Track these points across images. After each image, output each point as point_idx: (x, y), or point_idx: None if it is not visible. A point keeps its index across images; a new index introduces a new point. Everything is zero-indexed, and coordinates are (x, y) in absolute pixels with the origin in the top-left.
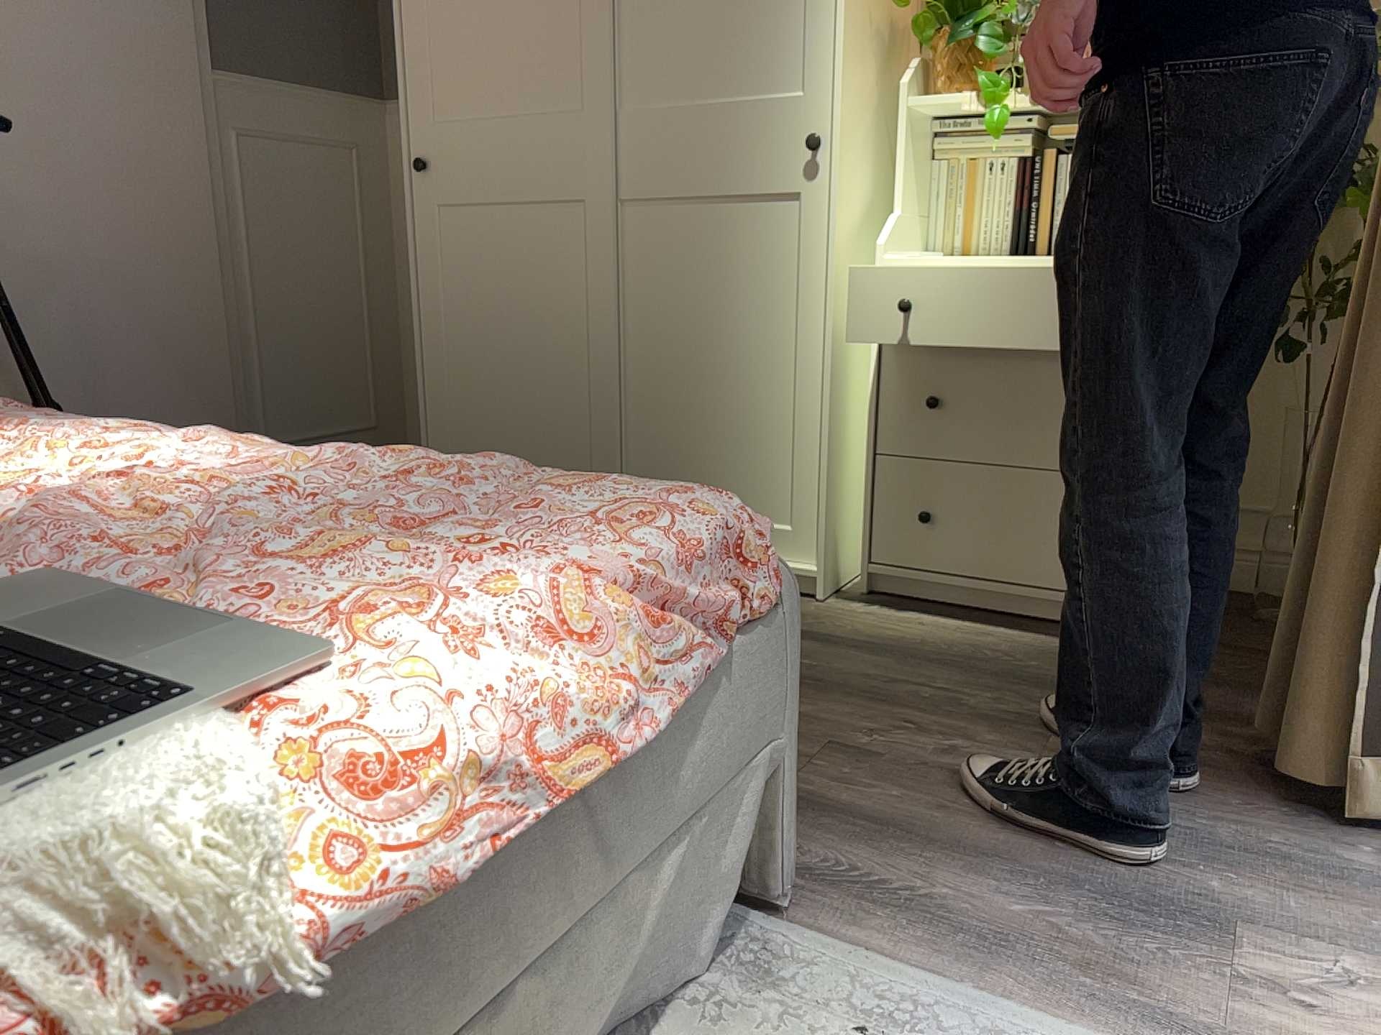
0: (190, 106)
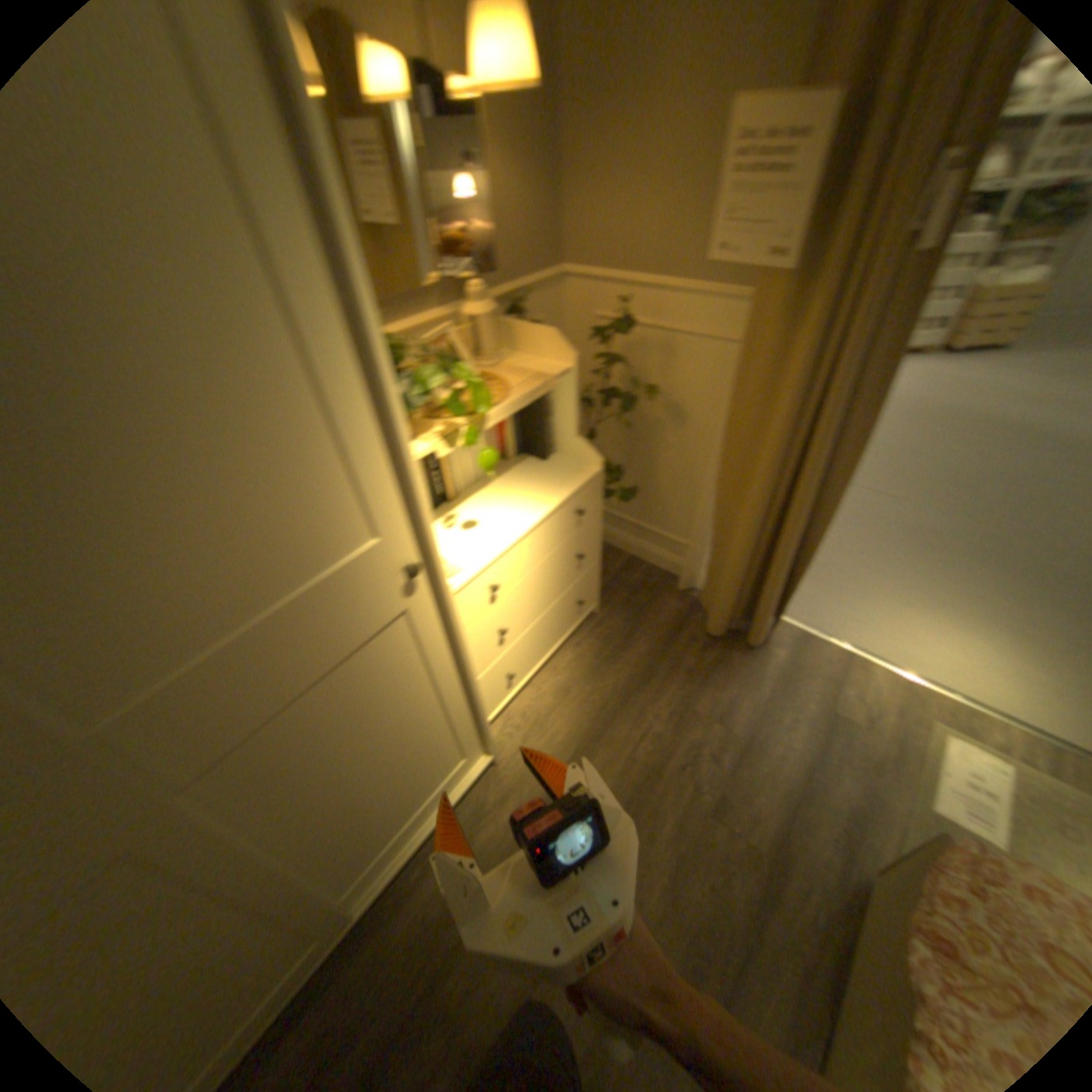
0: None
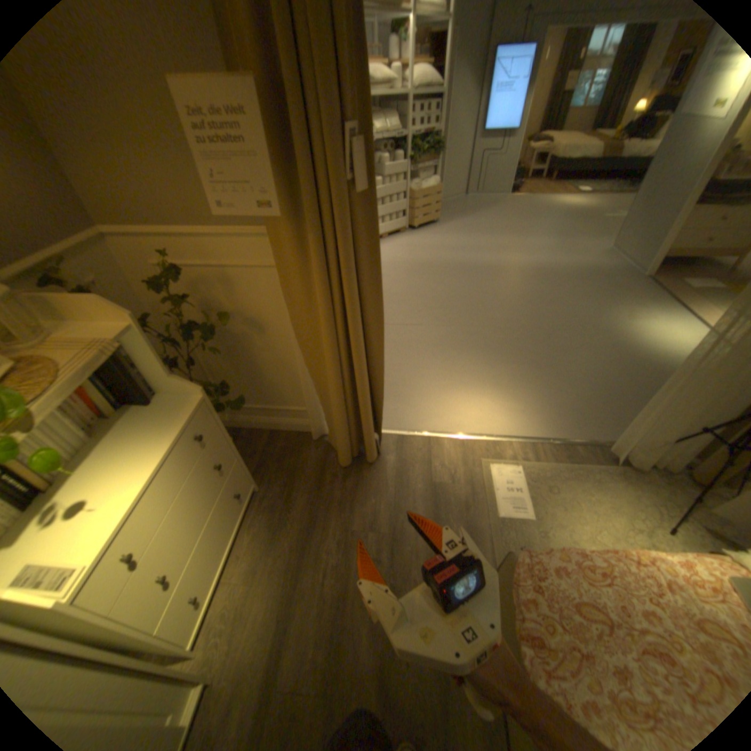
0: None
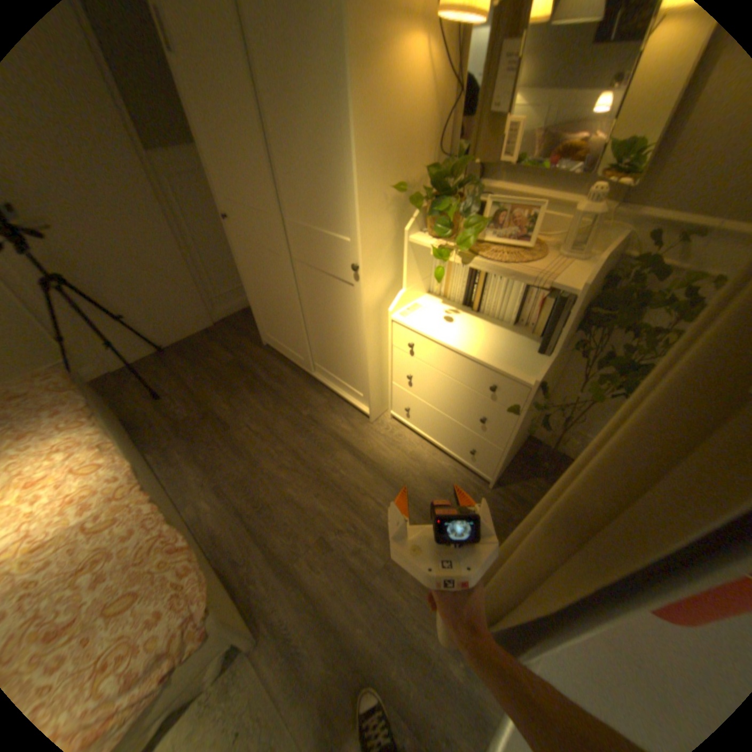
0: (135, 175)
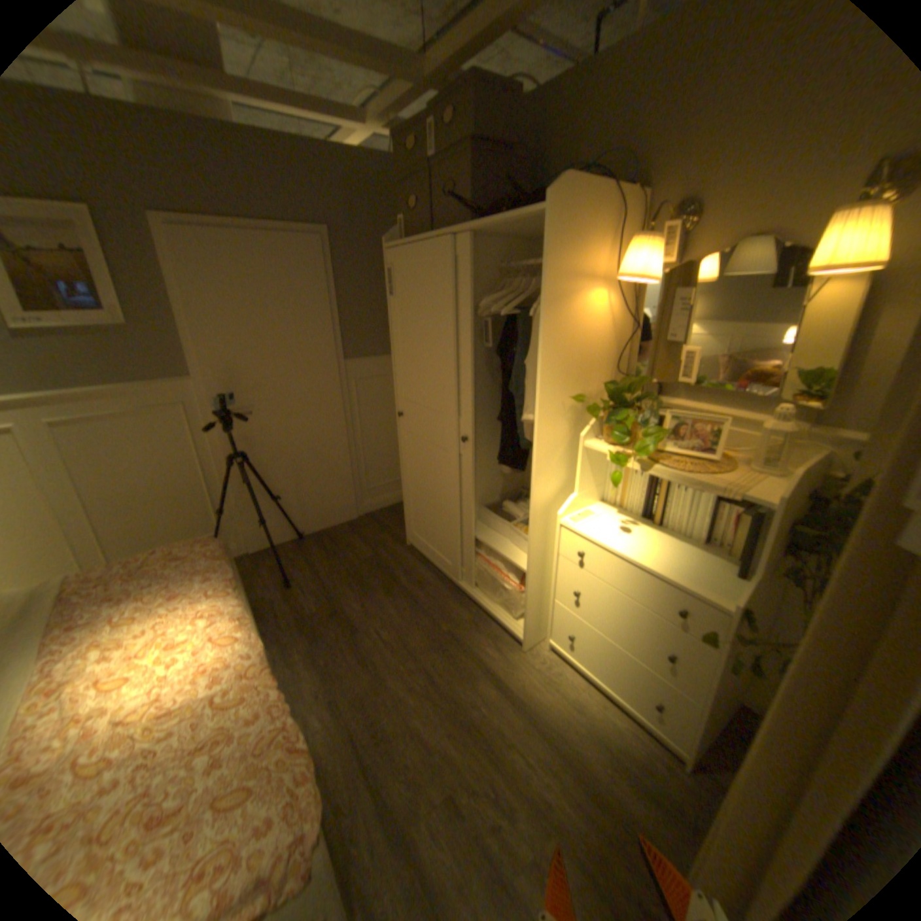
0: (332, 377)
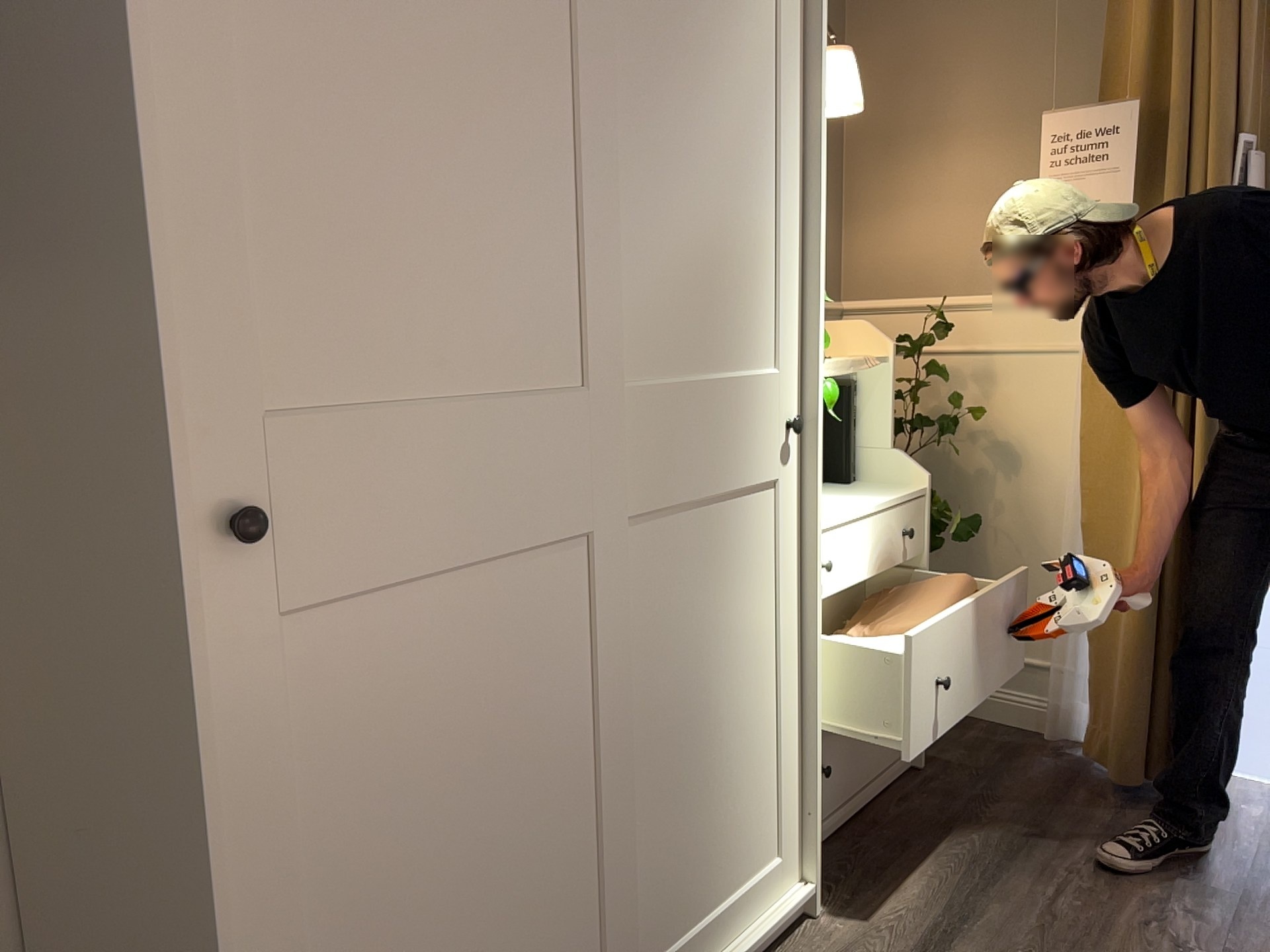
0: None
